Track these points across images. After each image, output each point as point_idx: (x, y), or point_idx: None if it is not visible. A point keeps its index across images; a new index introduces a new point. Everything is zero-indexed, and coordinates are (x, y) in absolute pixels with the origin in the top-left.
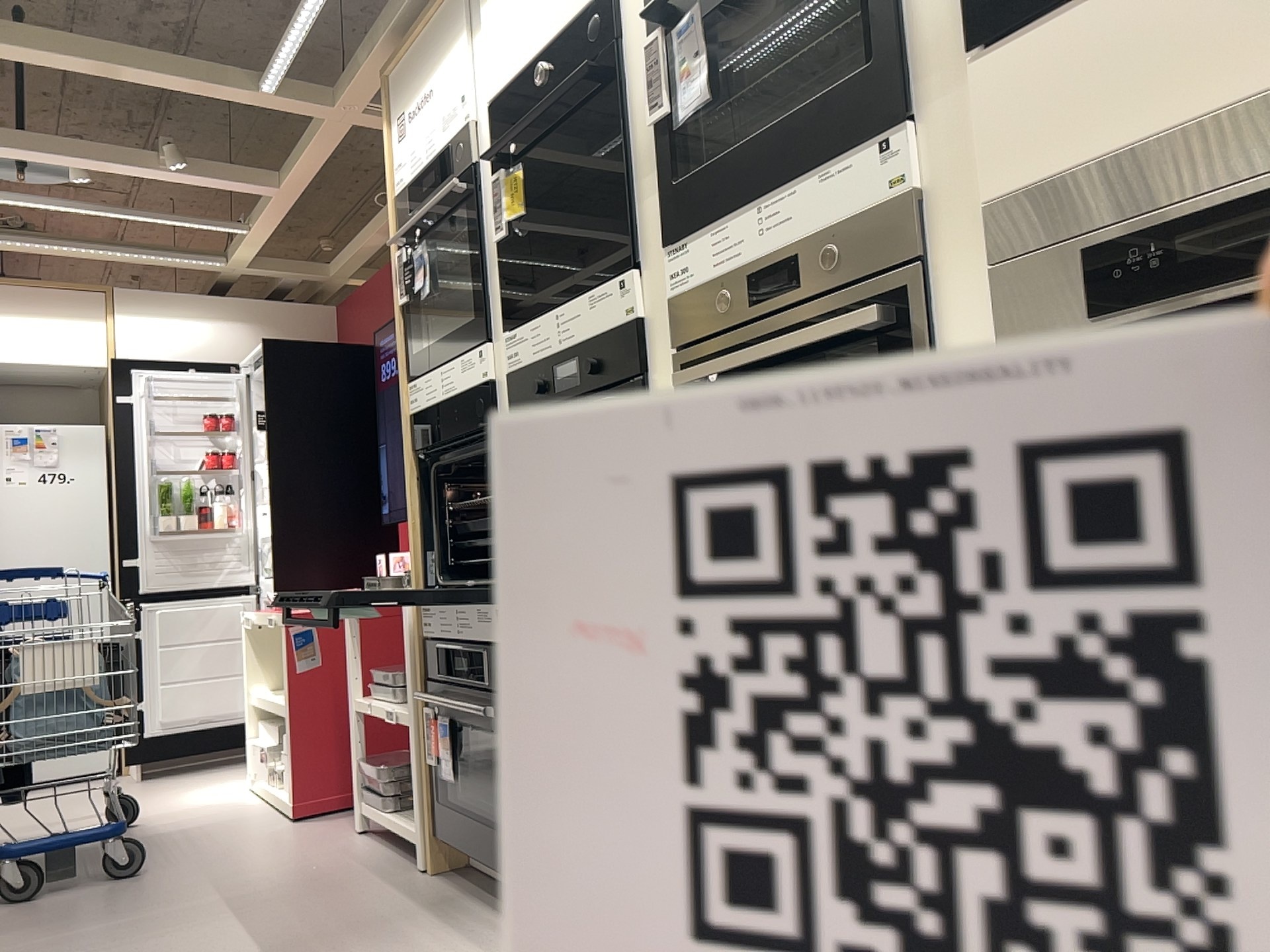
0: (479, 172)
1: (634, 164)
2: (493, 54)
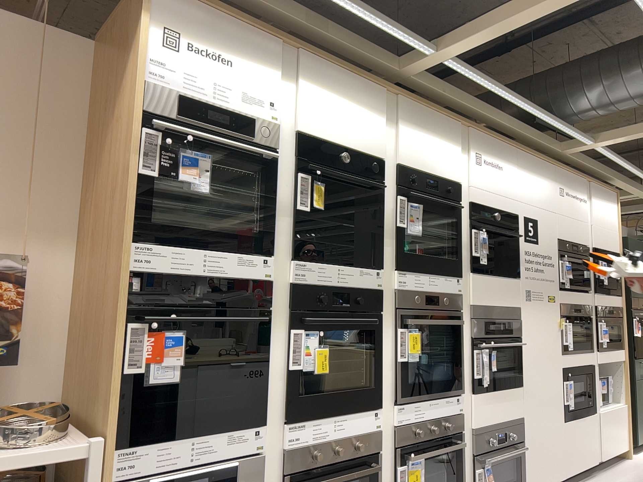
0: (280, 159)
1: (381, 231)
2: (310, 116)
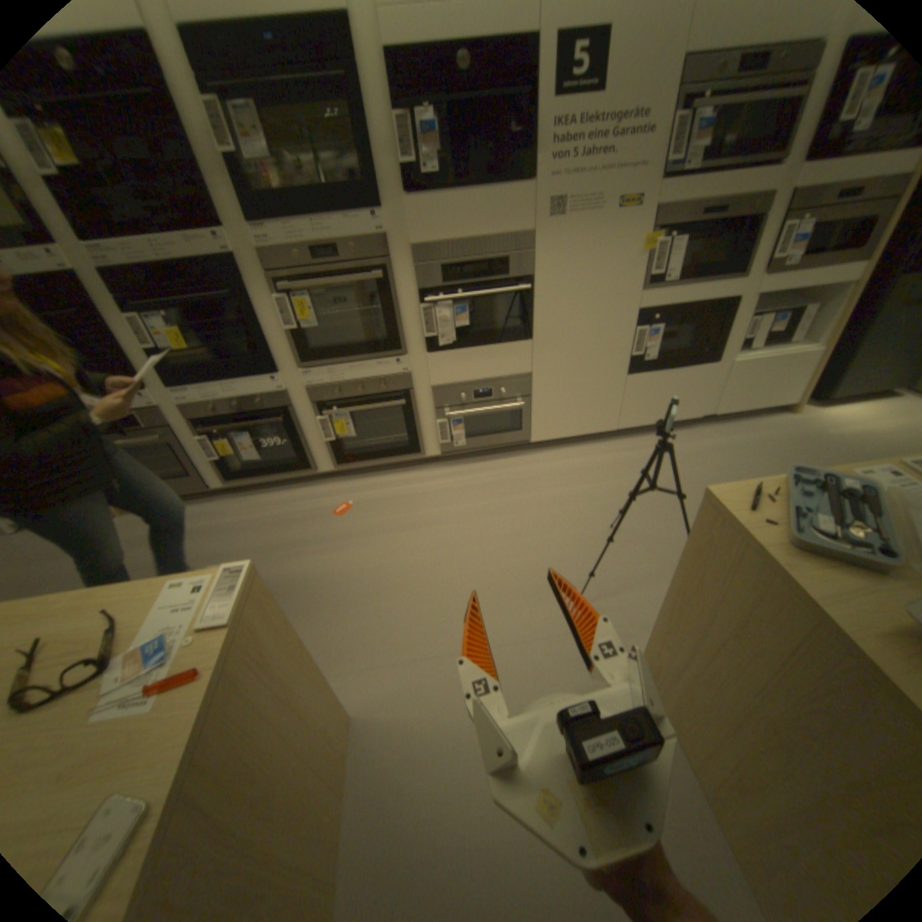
0: None
1: (202, 169)
2: None
